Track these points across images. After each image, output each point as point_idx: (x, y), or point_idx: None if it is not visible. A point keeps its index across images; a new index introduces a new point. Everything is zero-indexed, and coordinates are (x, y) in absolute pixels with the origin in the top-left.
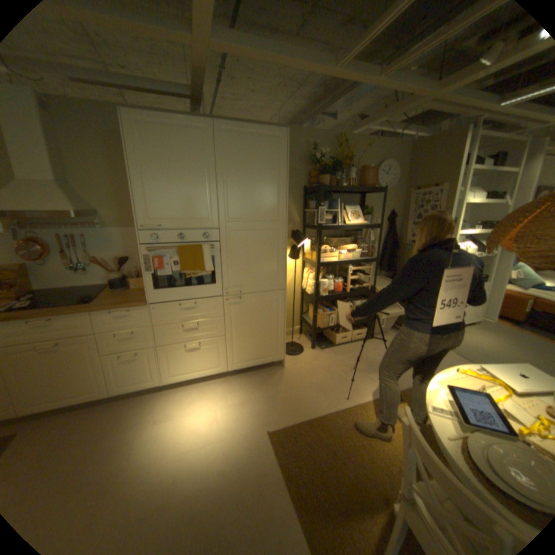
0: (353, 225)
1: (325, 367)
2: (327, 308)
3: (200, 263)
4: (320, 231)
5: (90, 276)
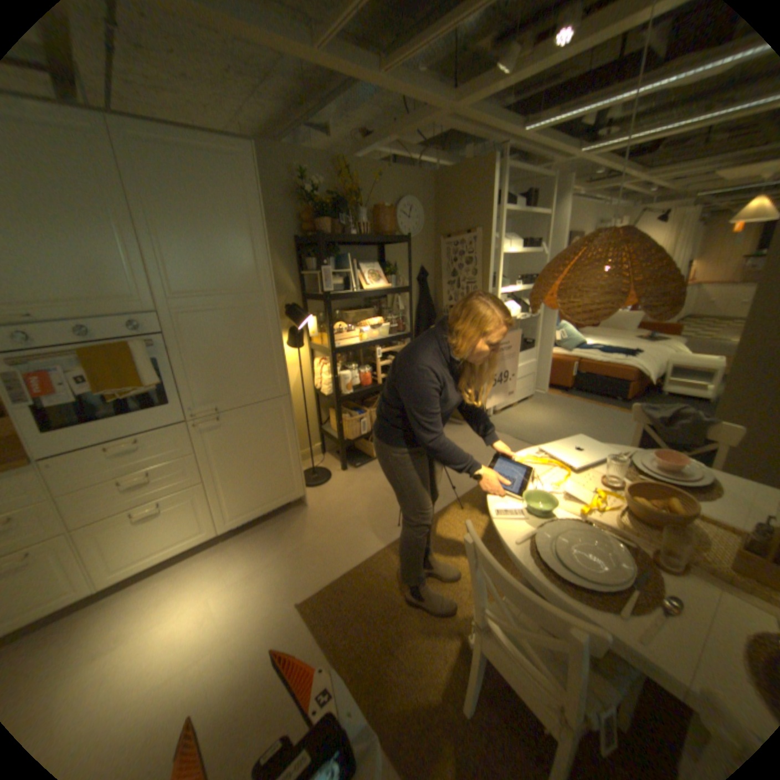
0: (374, 291)
1: (364, 491)
2: (355, 410)
3: (131, 374)
4: (328, 303)
5: None
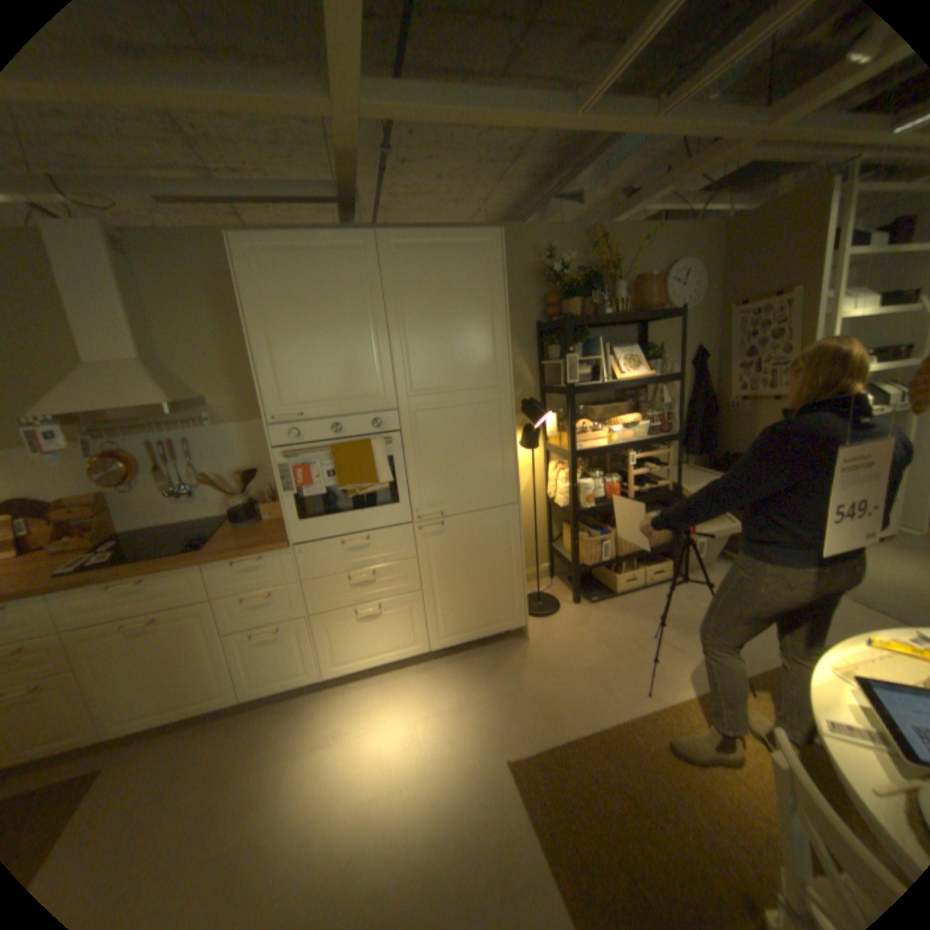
0: (630, 380)
1: (602, 636)
2: (595, 529)
3: (371, 471)
4: (571, 397)
5: (201, 504)
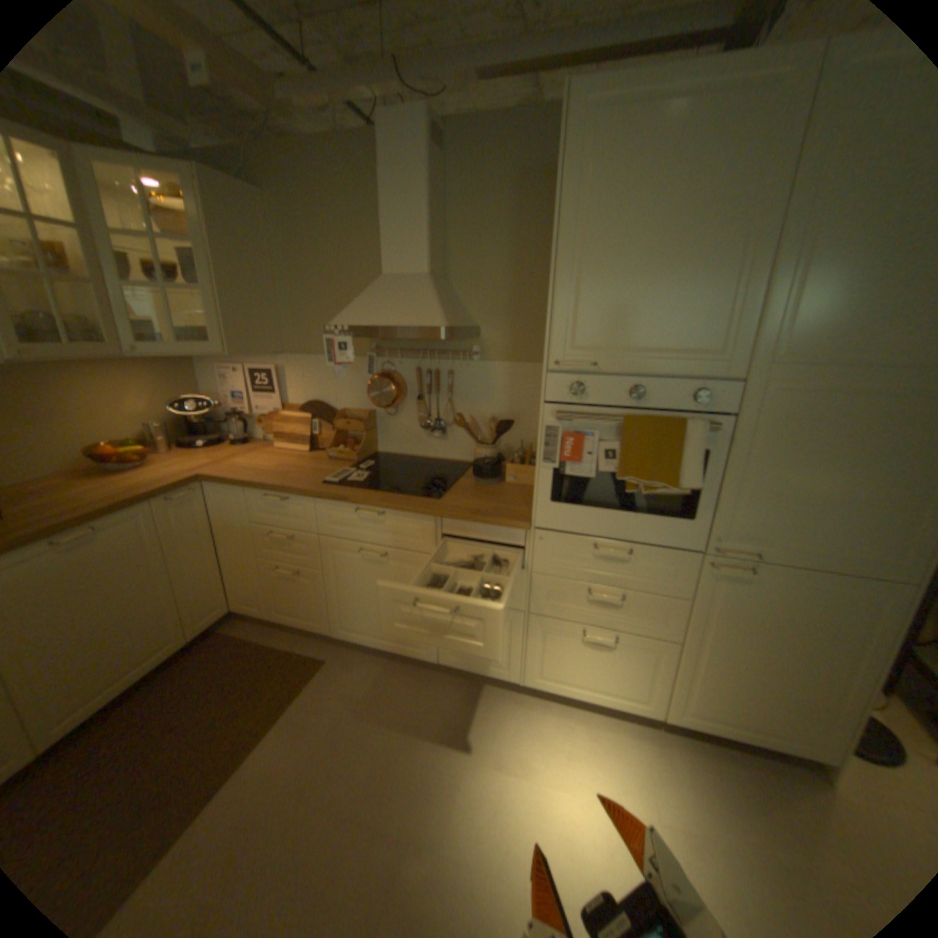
0: None
1: None
2: None
3: (671, 465)
4: None
5: (450, 444)
